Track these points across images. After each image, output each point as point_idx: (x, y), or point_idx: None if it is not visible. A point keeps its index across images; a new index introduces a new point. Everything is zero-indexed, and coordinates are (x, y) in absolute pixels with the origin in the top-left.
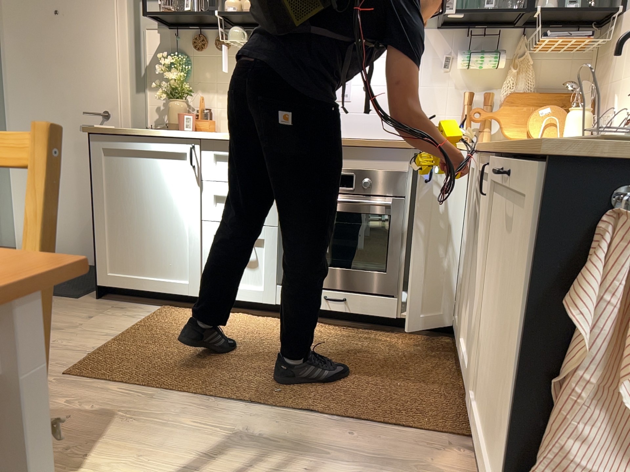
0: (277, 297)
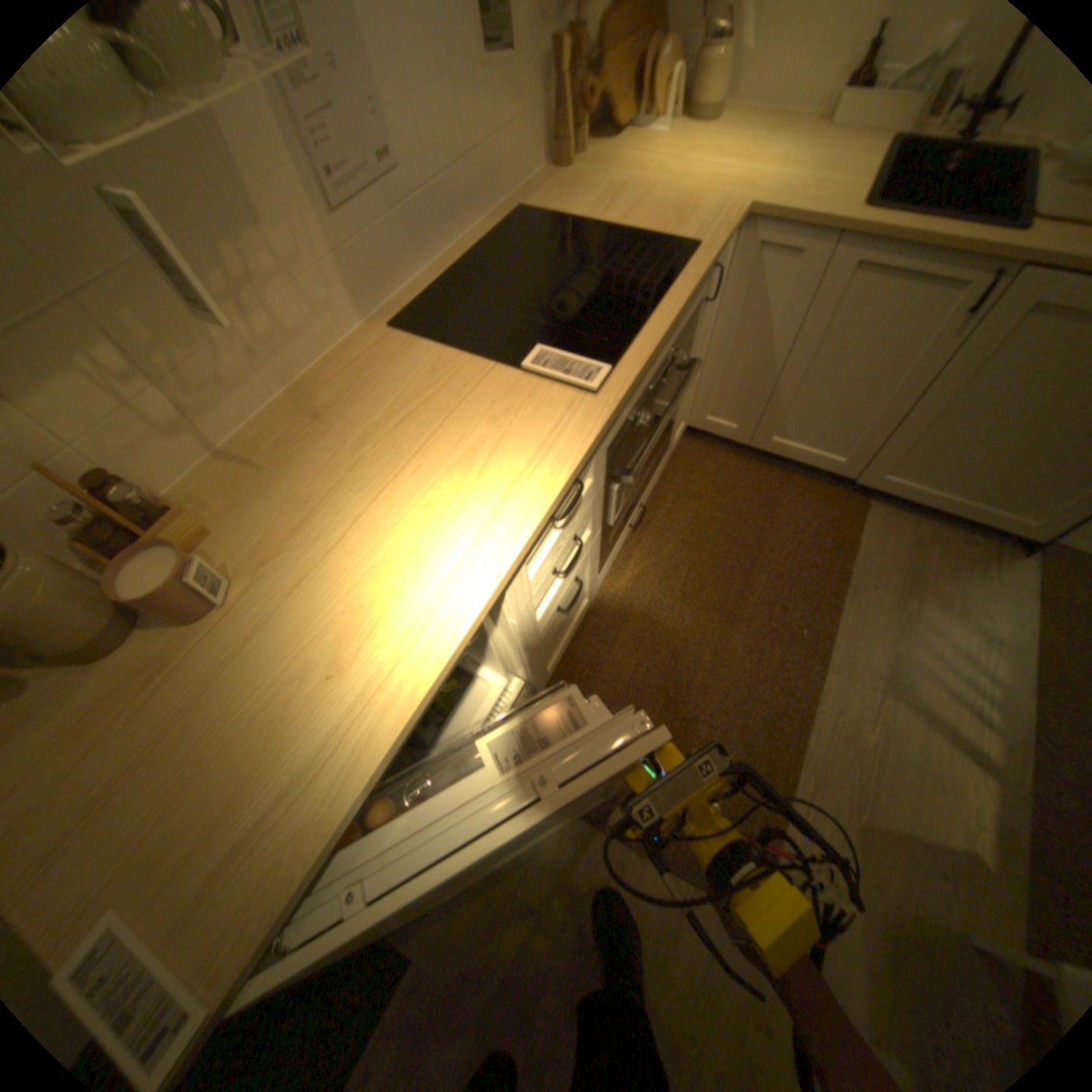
0: (596, 584)
